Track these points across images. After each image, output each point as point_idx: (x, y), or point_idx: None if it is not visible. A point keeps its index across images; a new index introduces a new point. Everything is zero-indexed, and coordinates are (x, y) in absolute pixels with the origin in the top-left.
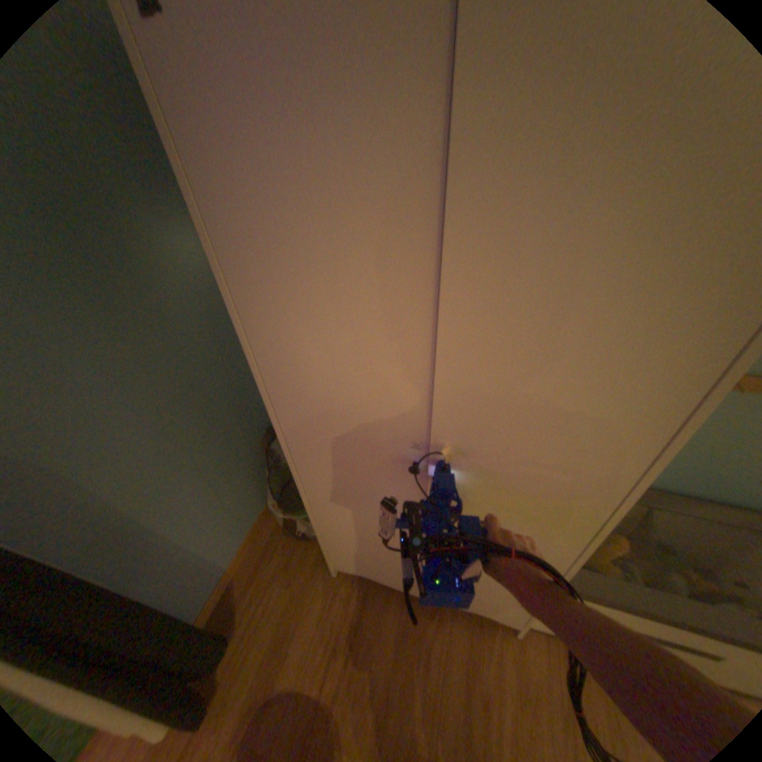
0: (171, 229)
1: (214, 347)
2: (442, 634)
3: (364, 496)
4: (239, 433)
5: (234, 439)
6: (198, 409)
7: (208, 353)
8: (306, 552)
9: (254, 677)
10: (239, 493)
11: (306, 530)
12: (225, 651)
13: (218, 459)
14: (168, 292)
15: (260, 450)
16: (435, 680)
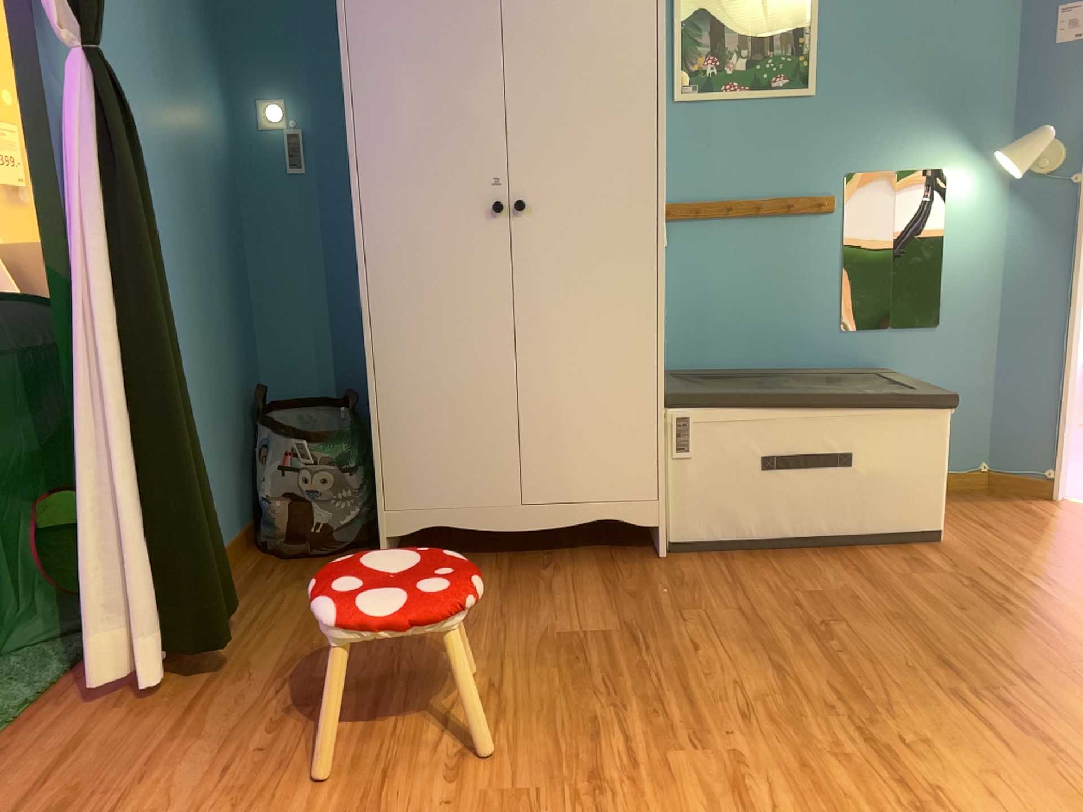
0: (210, 87)
1: (222, 228)
2: (558, 574)
3: (441, 294)
4: (229, 364)
5: (224, 366)
6: (203, 282)
7: (217, 228)
8: (327, 562)
9: (282, 642)
10: (220, 458)
11: (328, 517)
12: (232, 604)
13: (209, 372)
14: (201, 137)
15: (243, 423)
16: (556, 597)
